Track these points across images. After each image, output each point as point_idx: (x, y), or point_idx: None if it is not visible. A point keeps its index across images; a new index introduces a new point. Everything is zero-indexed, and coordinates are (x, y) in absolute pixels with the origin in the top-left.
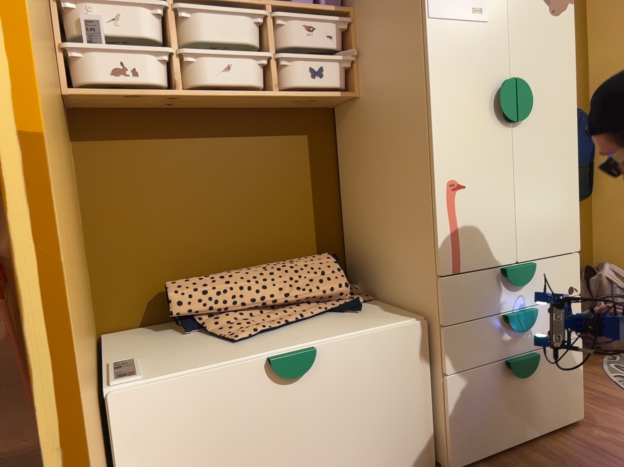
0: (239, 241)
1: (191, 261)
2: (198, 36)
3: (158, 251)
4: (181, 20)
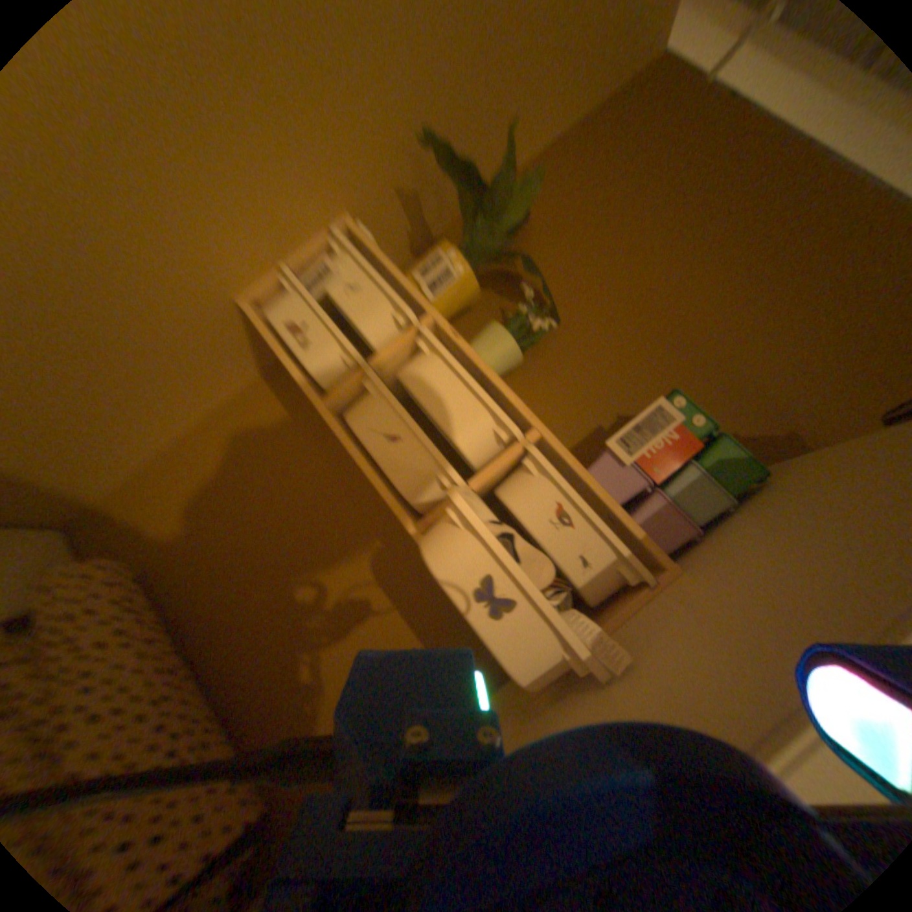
0: (239, 636)
1: (187, 586)
2: (413, 383)
3: (185, 538)
4: (419, 355)
